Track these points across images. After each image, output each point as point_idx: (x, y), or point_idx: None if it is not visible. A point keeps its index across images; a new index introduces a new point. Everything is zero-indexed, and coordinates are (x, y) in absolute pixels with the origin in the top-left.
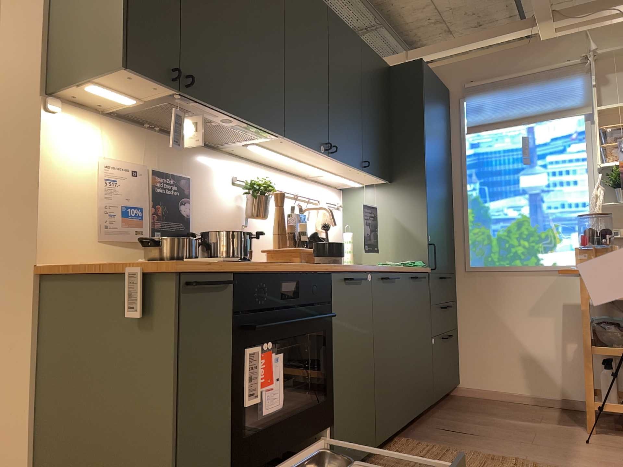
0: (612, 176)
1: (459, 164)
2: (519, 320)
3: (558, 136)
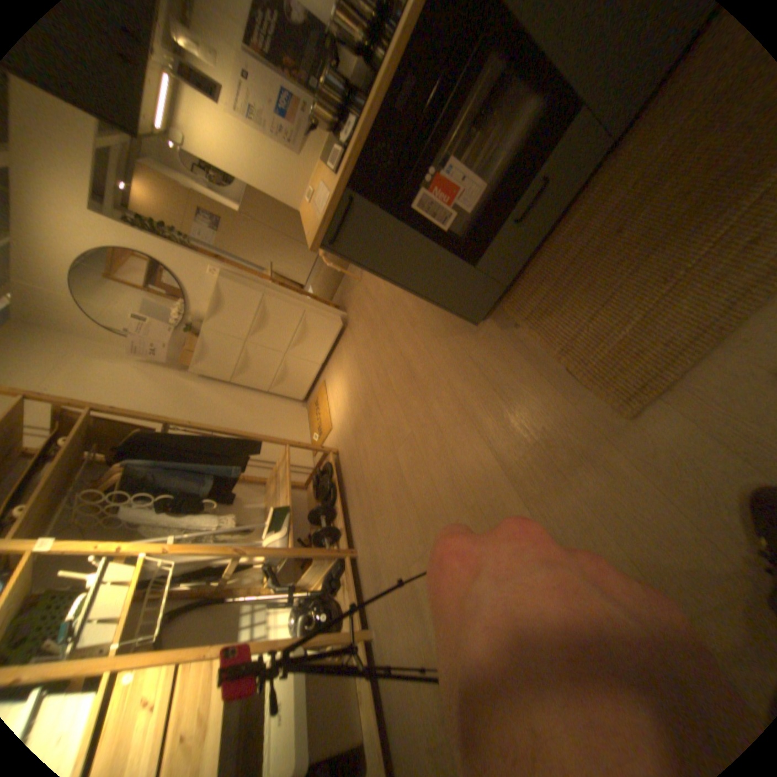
0: None
1: None
2: None
3: None
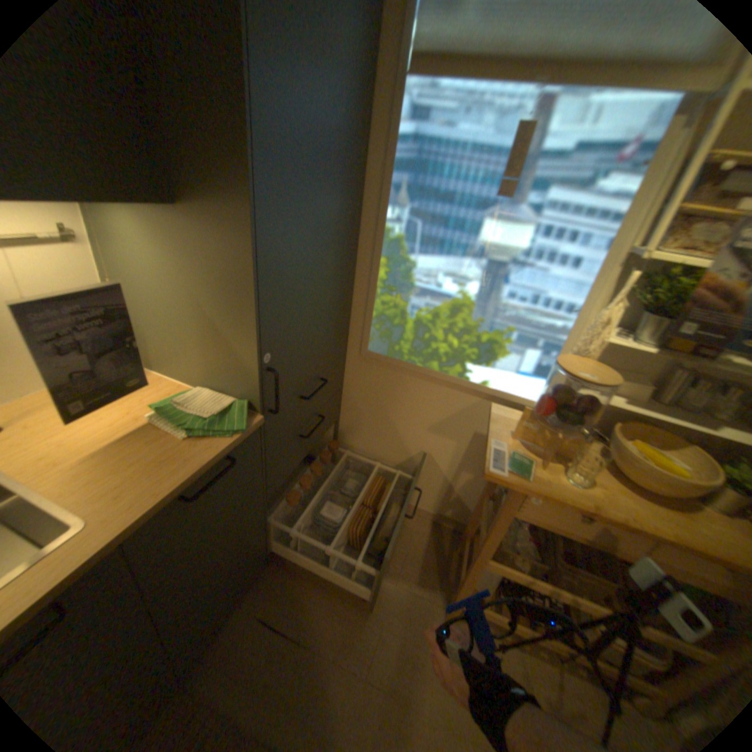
0: (664, 293)
1: (382, 155)
2: (414, 433)
3: (596, 142)
